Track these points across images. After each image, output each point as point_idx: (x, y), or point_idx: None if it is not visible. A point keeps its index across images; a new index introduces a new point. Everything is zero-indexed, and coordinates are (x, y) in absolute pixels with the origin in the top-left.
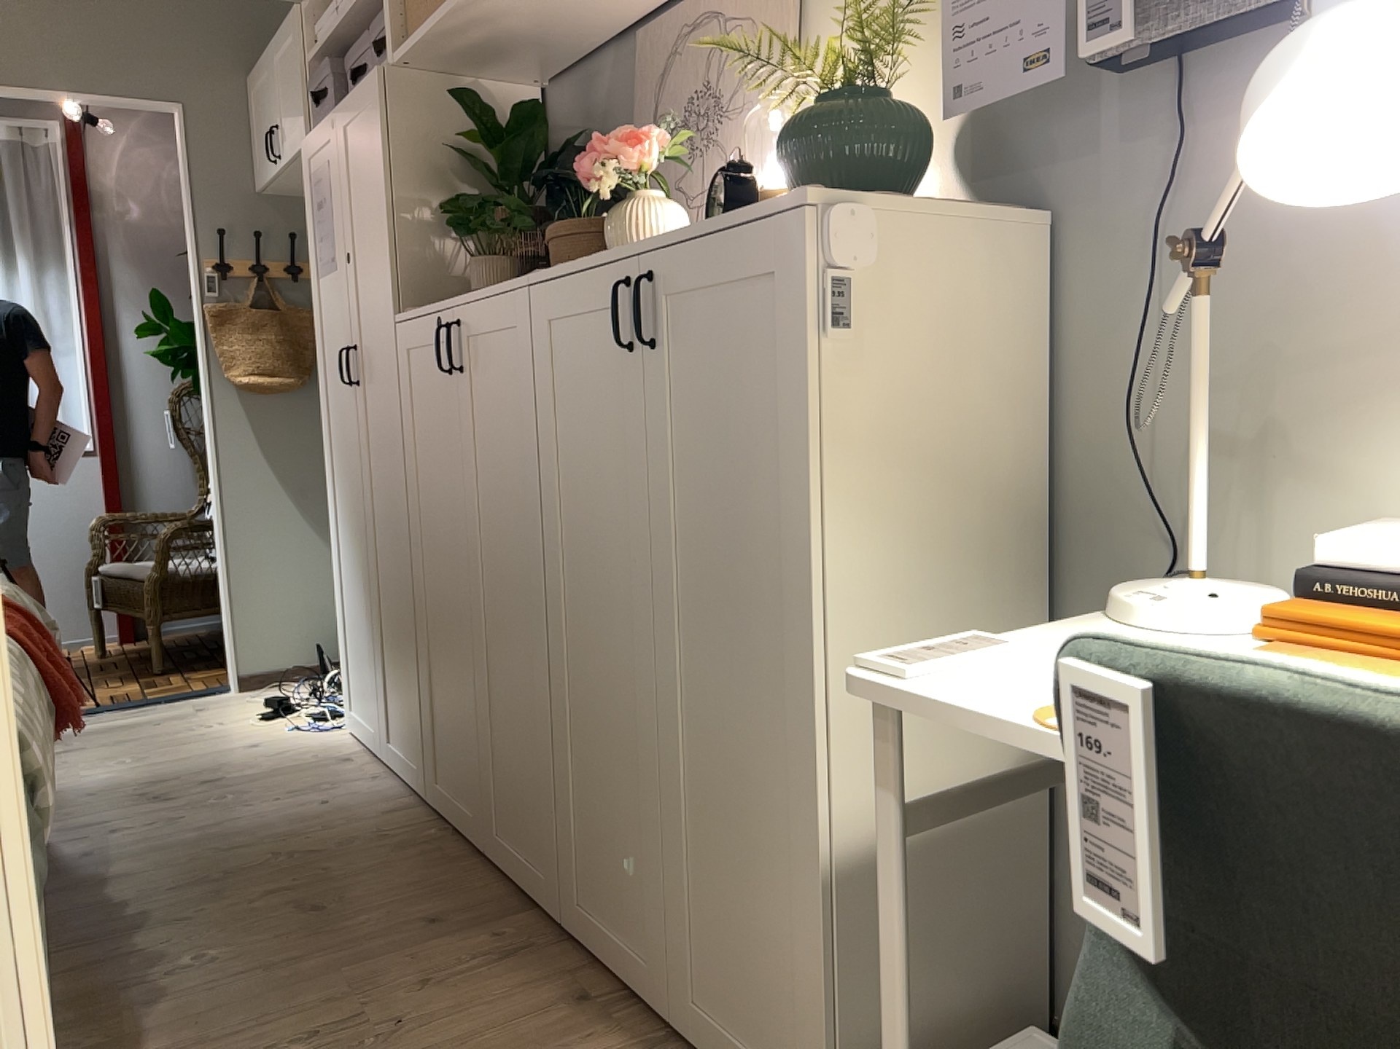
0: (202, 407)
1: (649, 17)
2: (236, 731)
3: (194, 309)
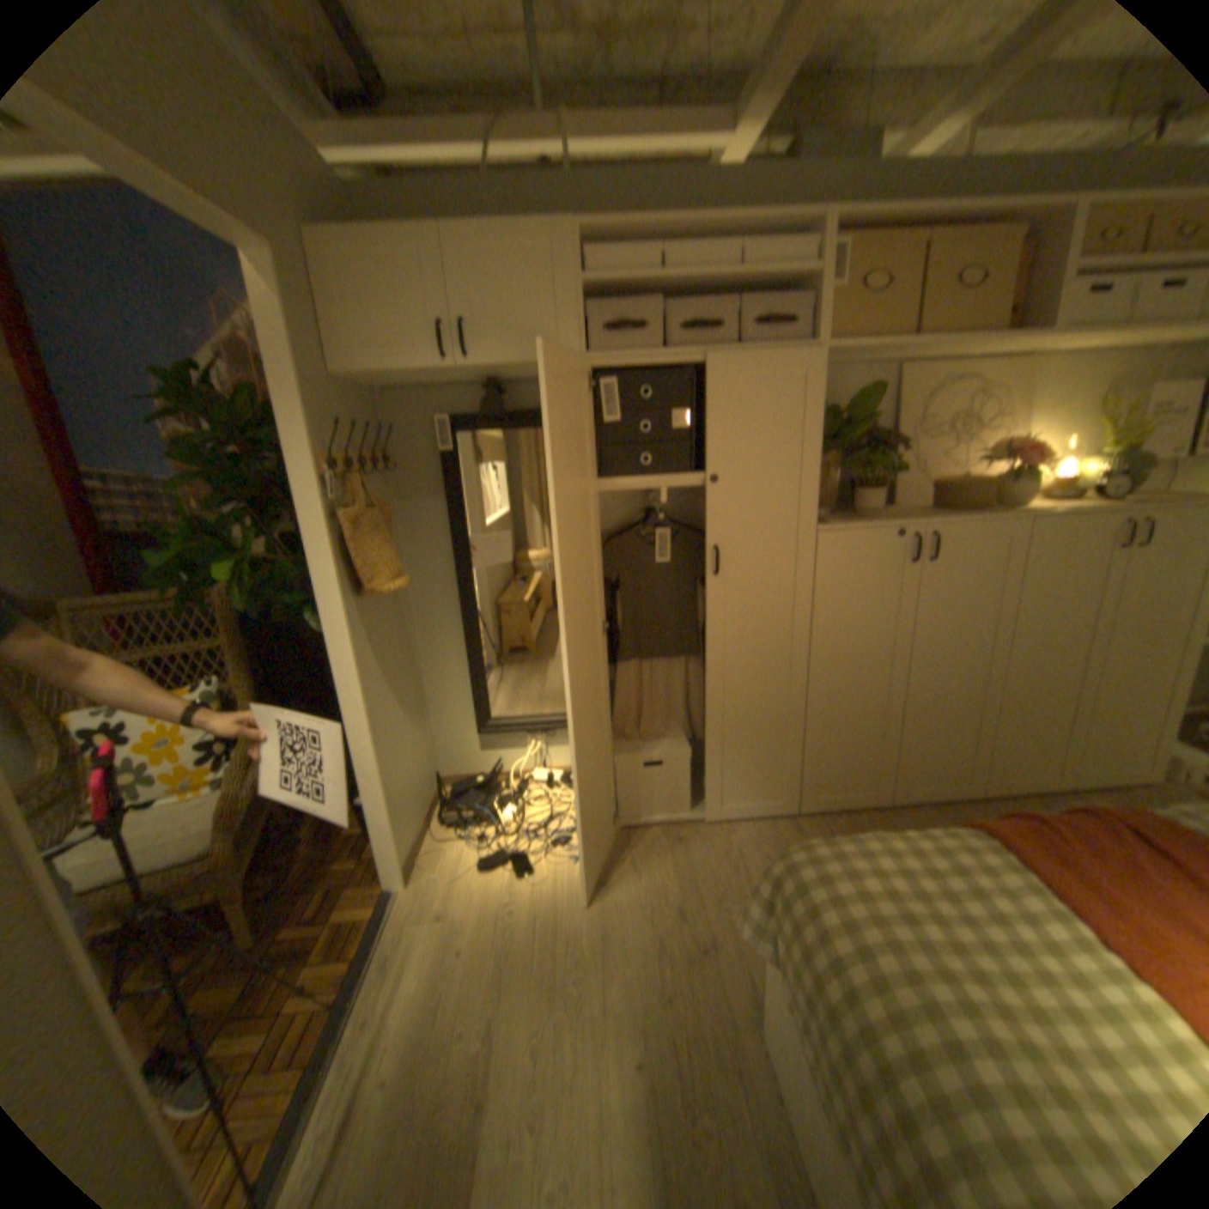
0: (327, 628)
1: (923, 361)
2: (547, 894)
3: (312, 515)
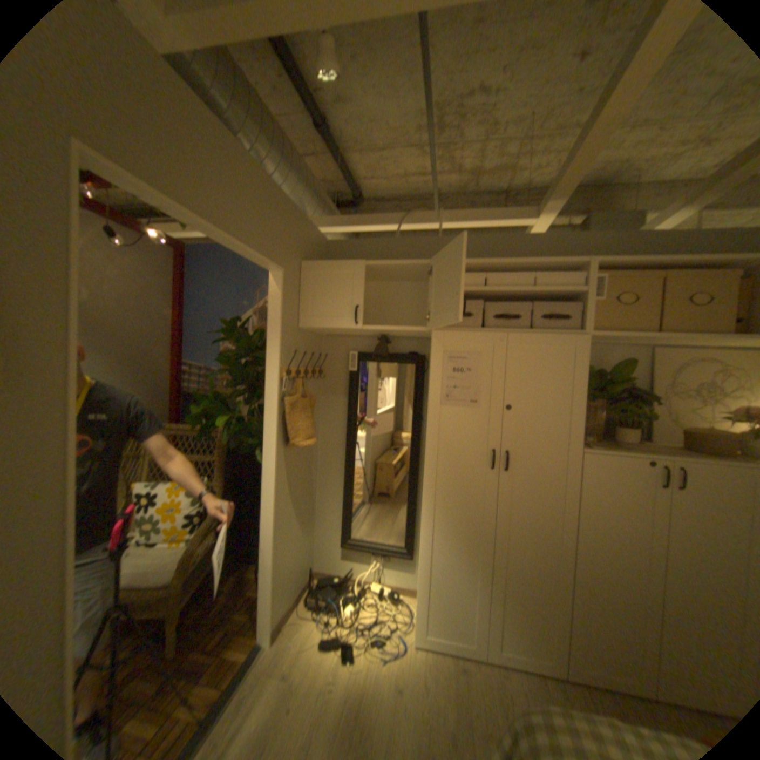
0: (264, 463)
1: (670, 348)
2: (357, 687)
3: (271, 399)
